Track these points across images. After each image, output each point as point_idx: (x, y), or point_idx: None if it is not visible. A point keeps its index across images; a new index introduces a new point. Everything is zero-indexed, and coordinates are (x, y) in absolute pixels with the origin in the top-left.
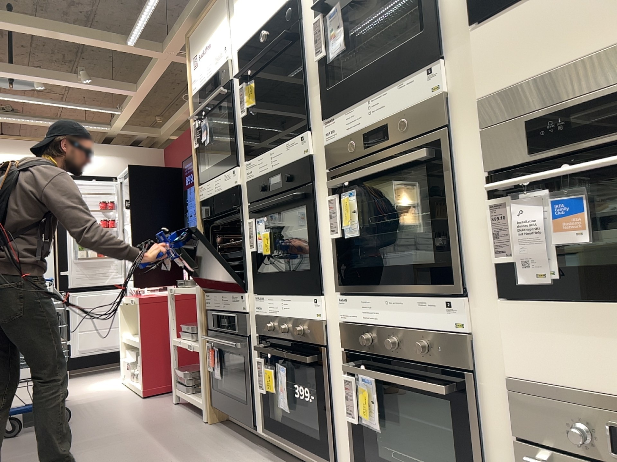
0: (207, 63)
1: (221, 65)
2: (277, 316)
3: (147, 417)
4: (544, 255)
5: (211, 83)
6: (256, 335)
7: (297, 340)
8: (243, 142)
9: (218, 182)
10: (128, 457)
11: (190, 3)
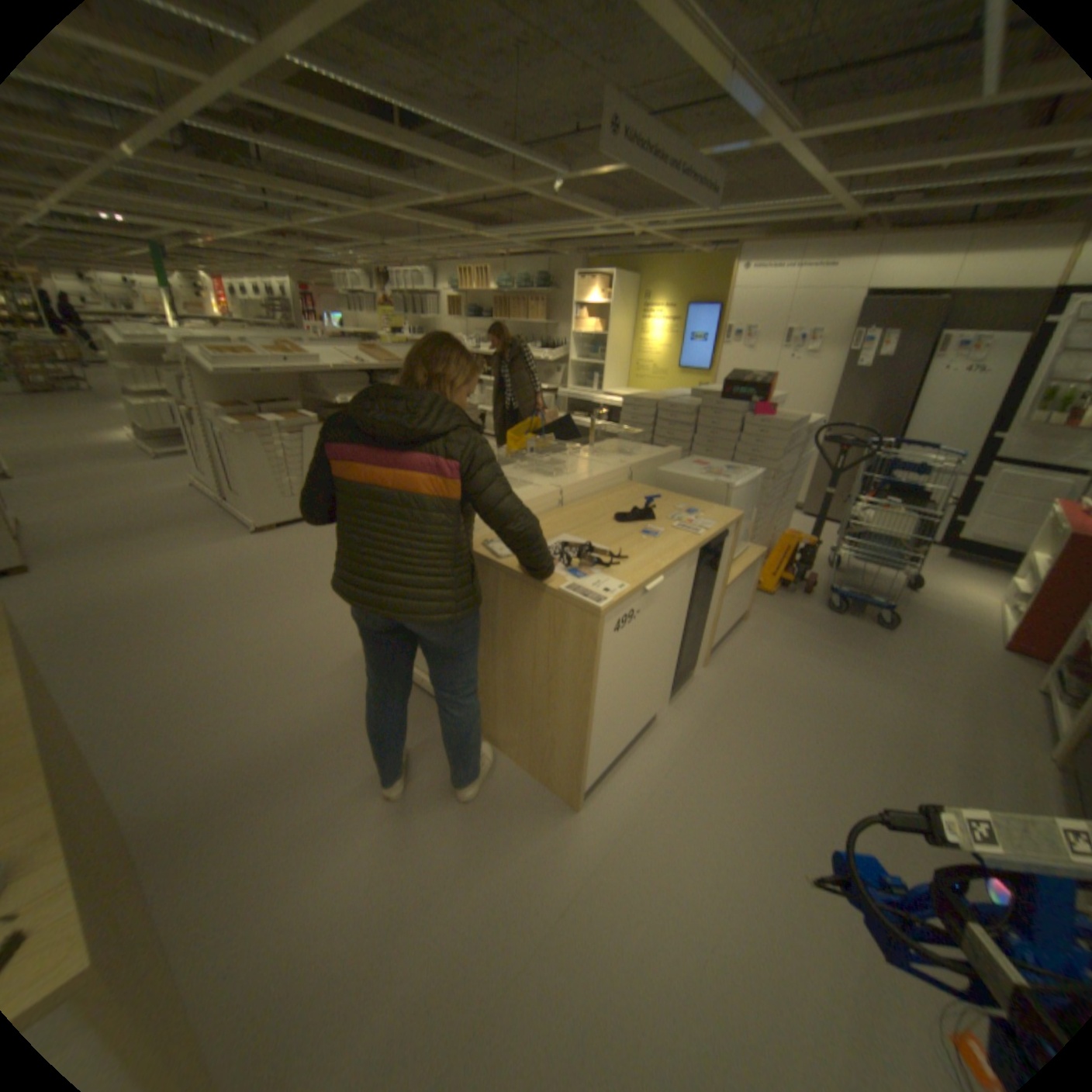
0: None
1: None
2: None
3: (984, 691)
4: None
5: None
6: None
7: None
8: None
9: None
10: (911, 732)
11: None
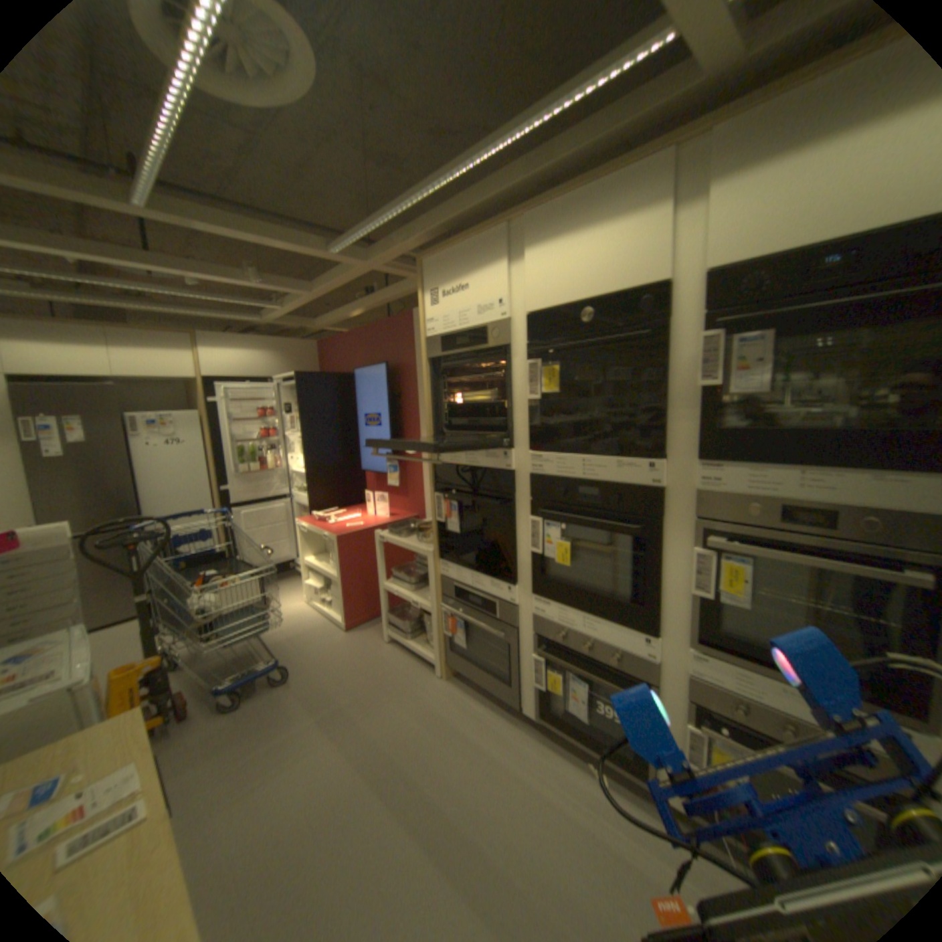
0: (457, 308)
1: (489, 320)
2: (573, 630)
3: (370, 671)
4: None
5: (466, 336)
6: (534, 636)
7: (607, 665)
8: (525, 428)
9: (473, 457)
10: (390, 750)
11: (427, 216)
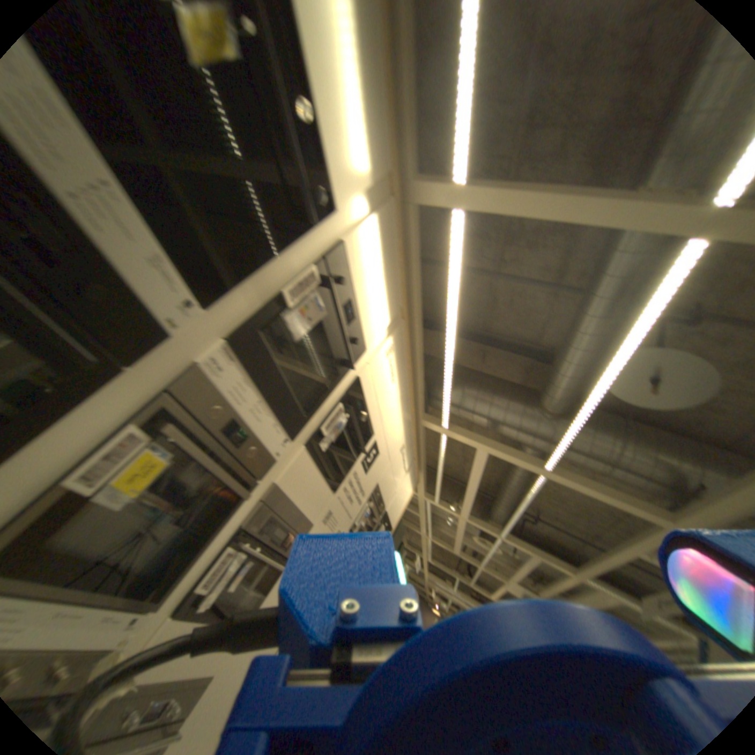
0: None
1: None
2: None
3: None
4: (217, 595)
5: None
6: None
7: None
8: None
9: None
10: None
11: None
